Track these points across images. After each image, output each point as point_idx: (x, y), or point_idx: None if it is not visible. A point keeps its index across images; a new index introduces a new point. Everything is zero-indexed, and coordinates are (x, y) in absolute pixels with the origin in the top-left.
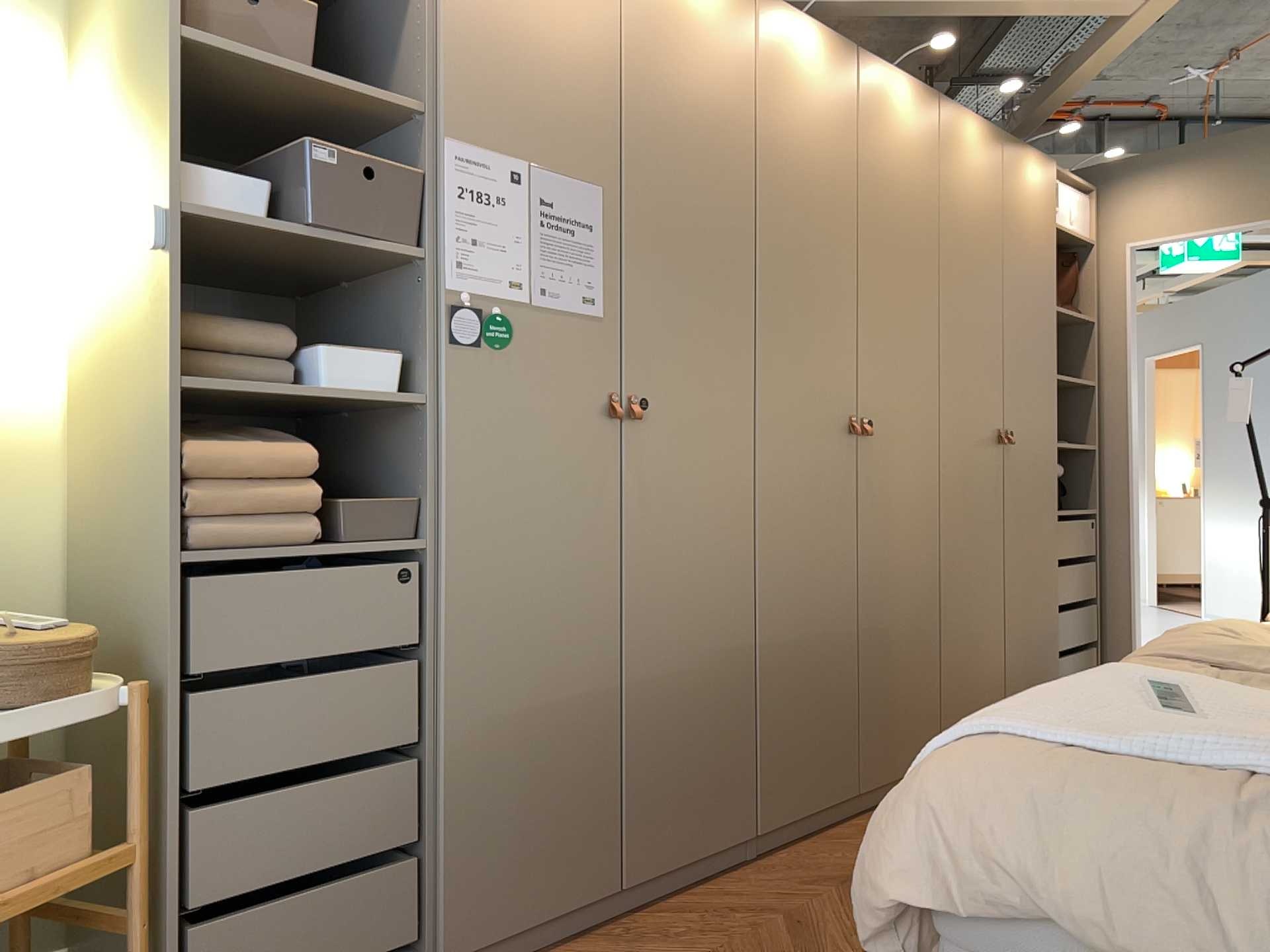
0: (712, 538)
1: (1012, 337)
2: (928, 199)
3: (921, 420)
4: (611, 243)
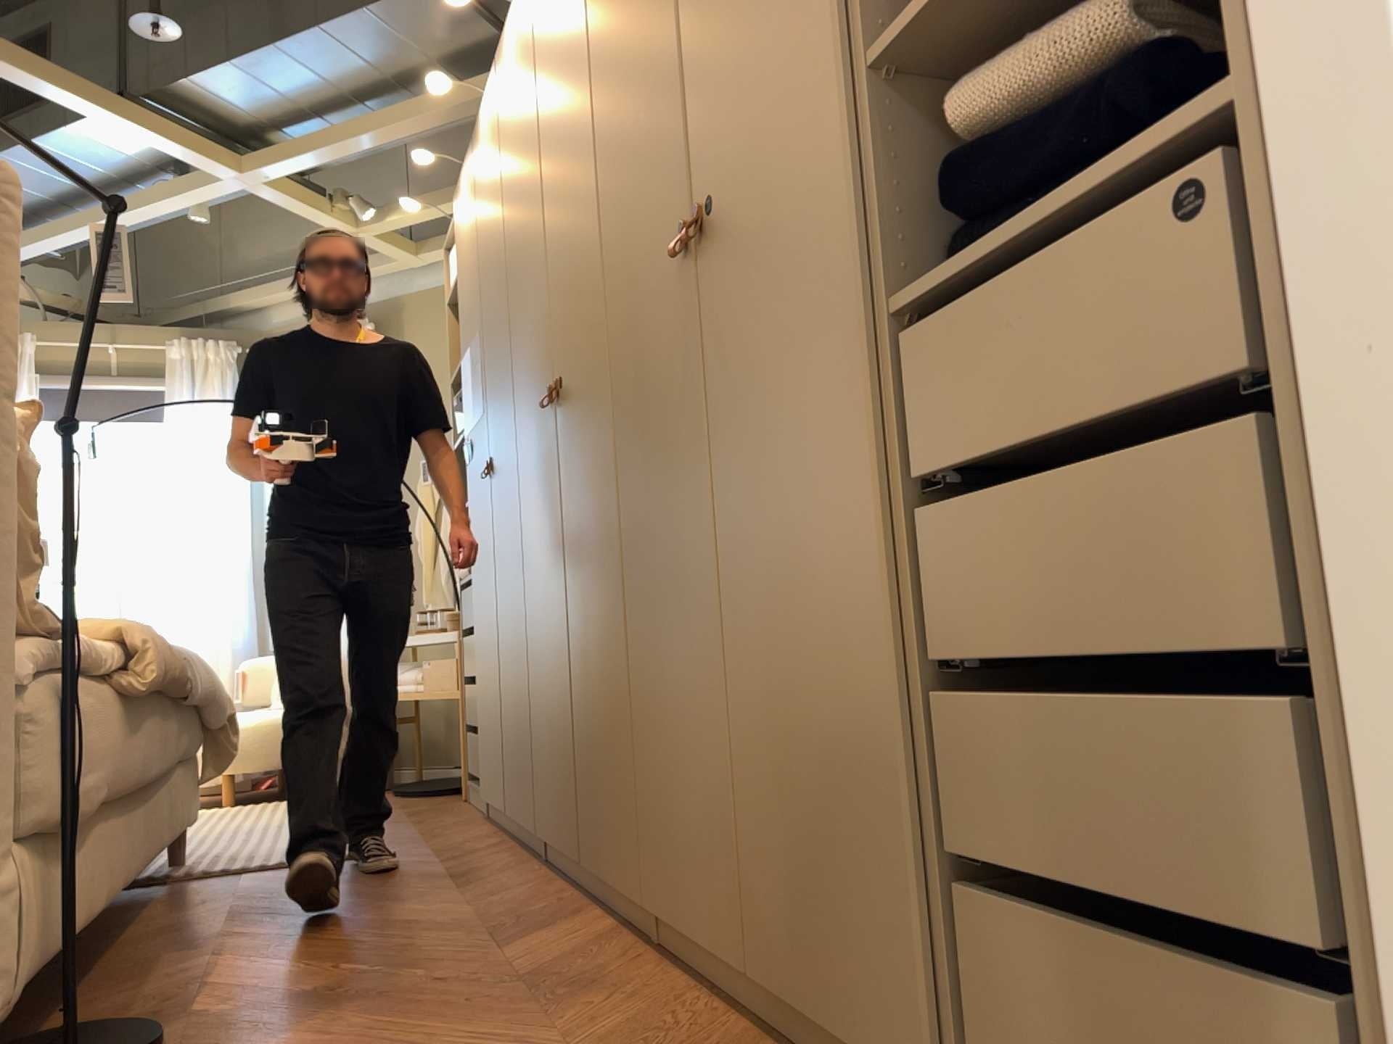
0: (516, 550)
1: (692, 2)
2: (579, 12)
3: (594, 338)
4: (489, 364)
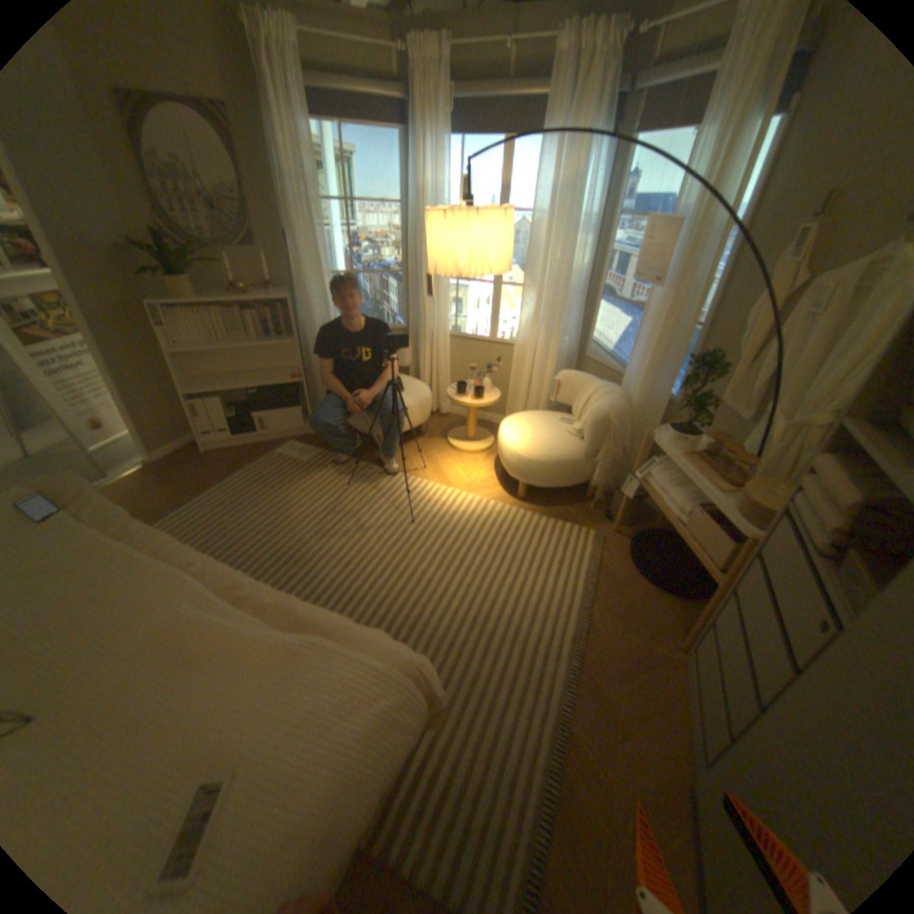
0: None
1: None
2: None
3: None
4: None
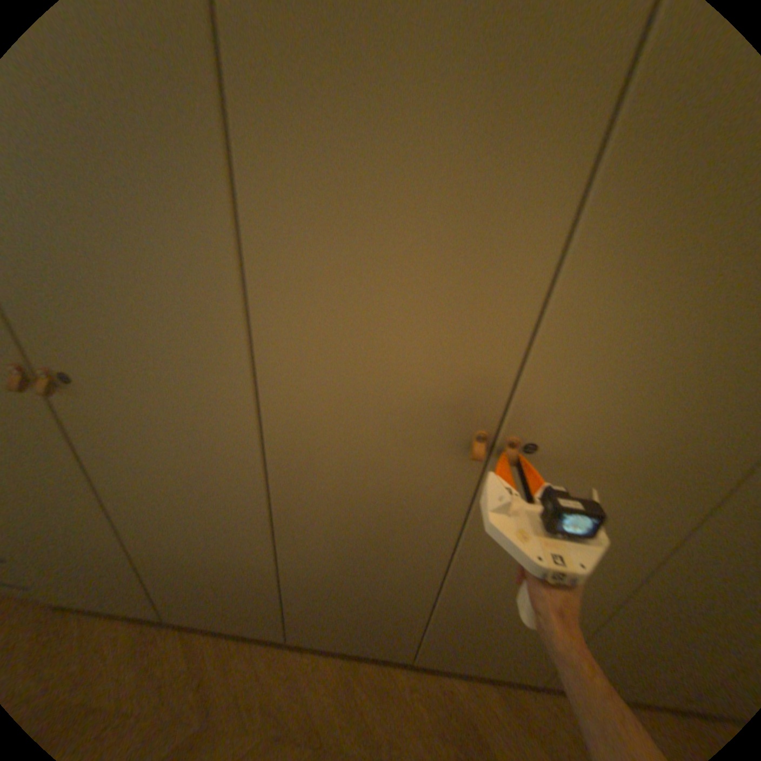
0: (203, 501)
1: None
2: None
3: (687, 463)
4: None
